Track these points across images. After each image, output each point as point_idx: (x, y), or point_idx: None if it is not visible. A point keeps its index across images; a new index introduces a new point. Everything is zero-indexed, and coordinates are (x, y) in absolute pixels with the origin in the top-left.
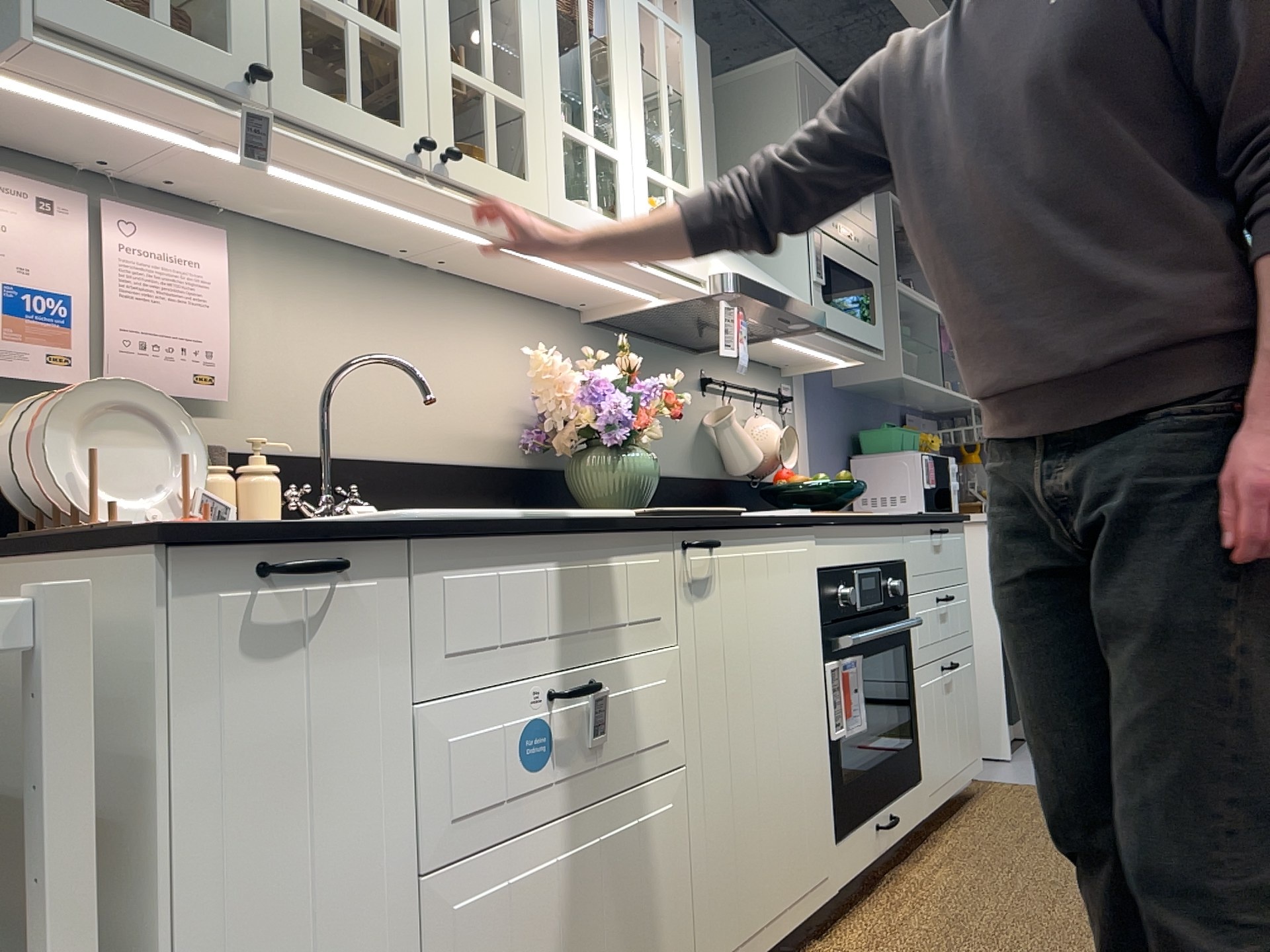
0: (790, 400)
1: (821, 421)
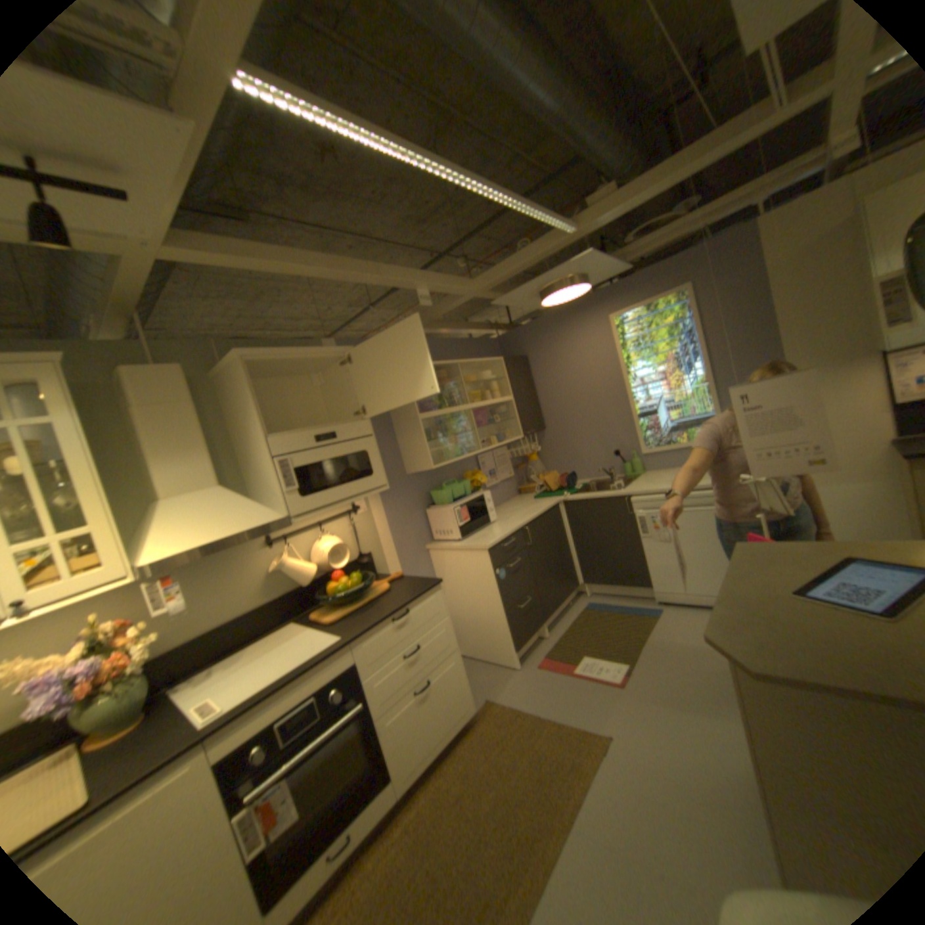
0: (356, 509)
1: (394, 502)
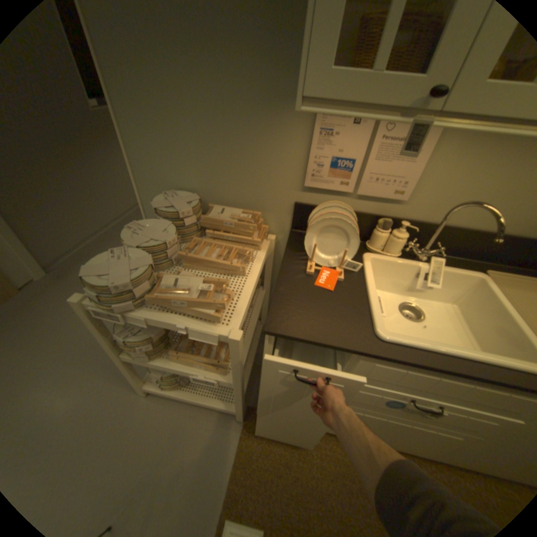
0: None
1: None
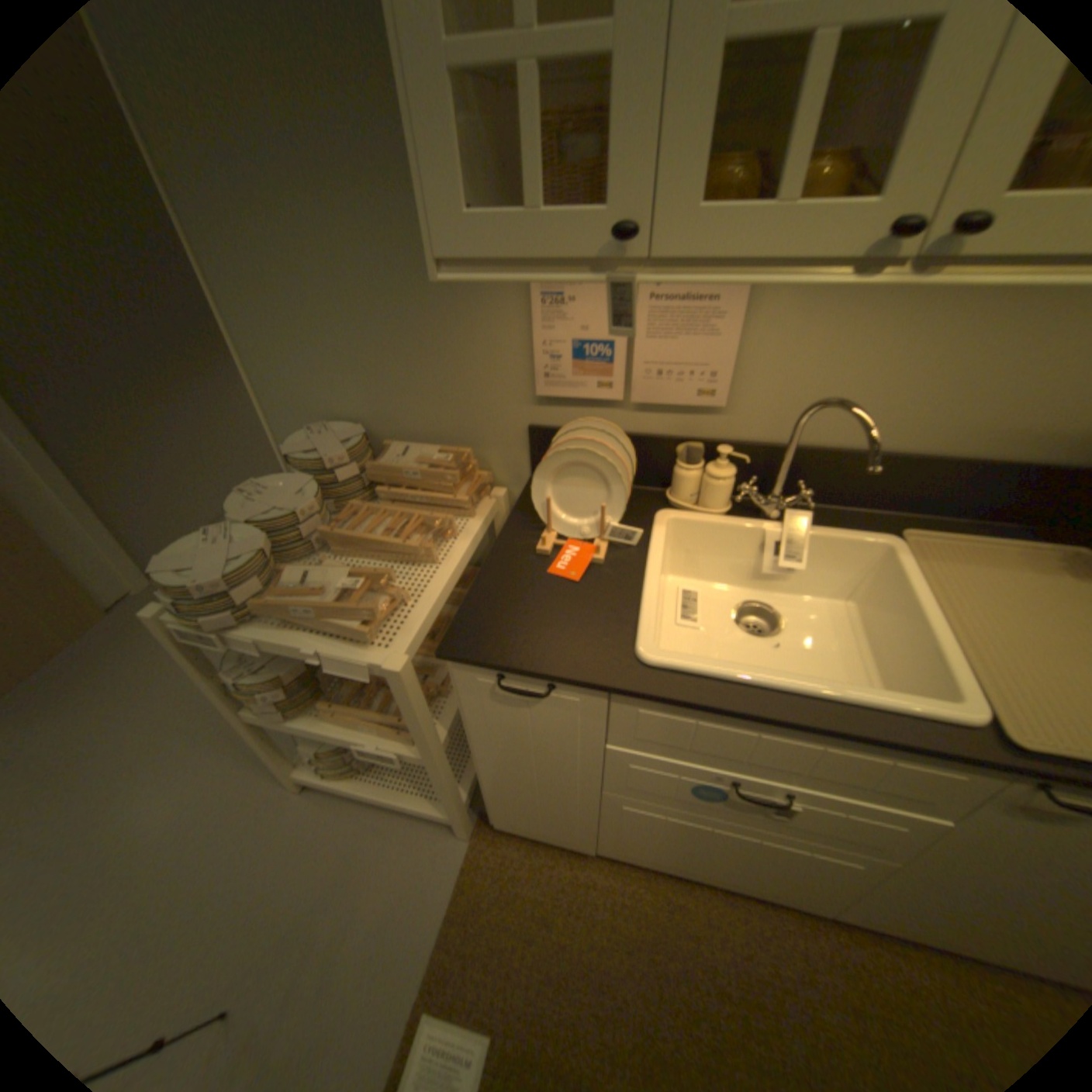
0: None
1: None
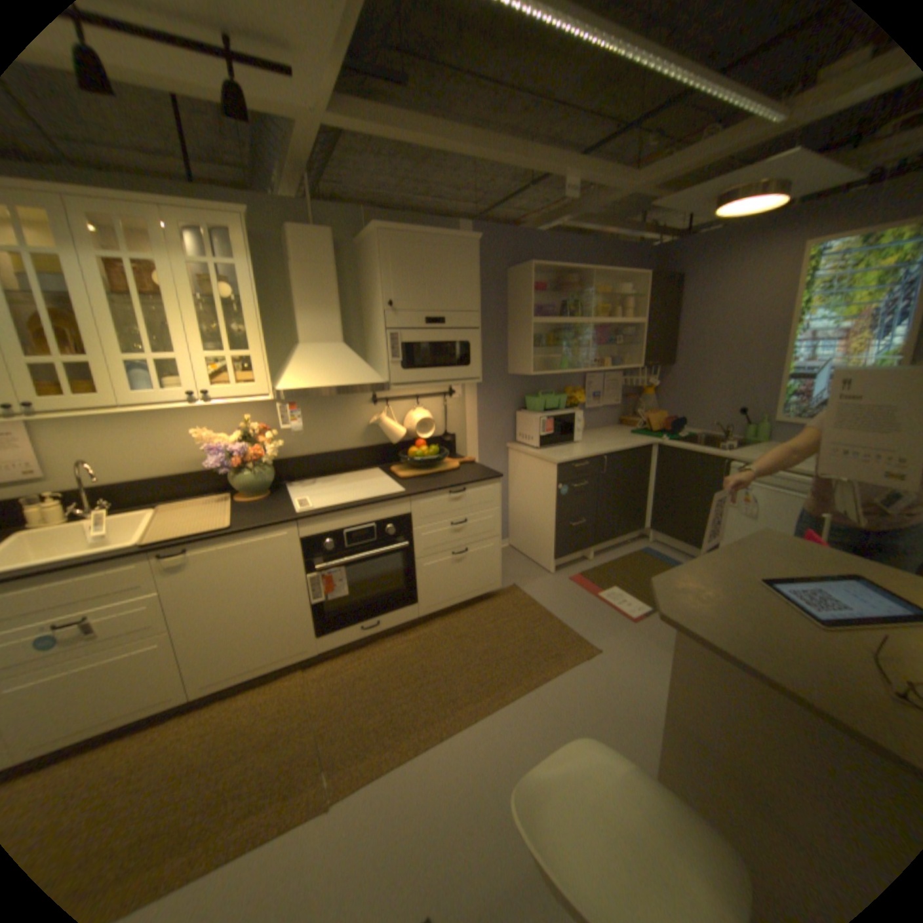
0: (453, 393)
1: (489, 396)
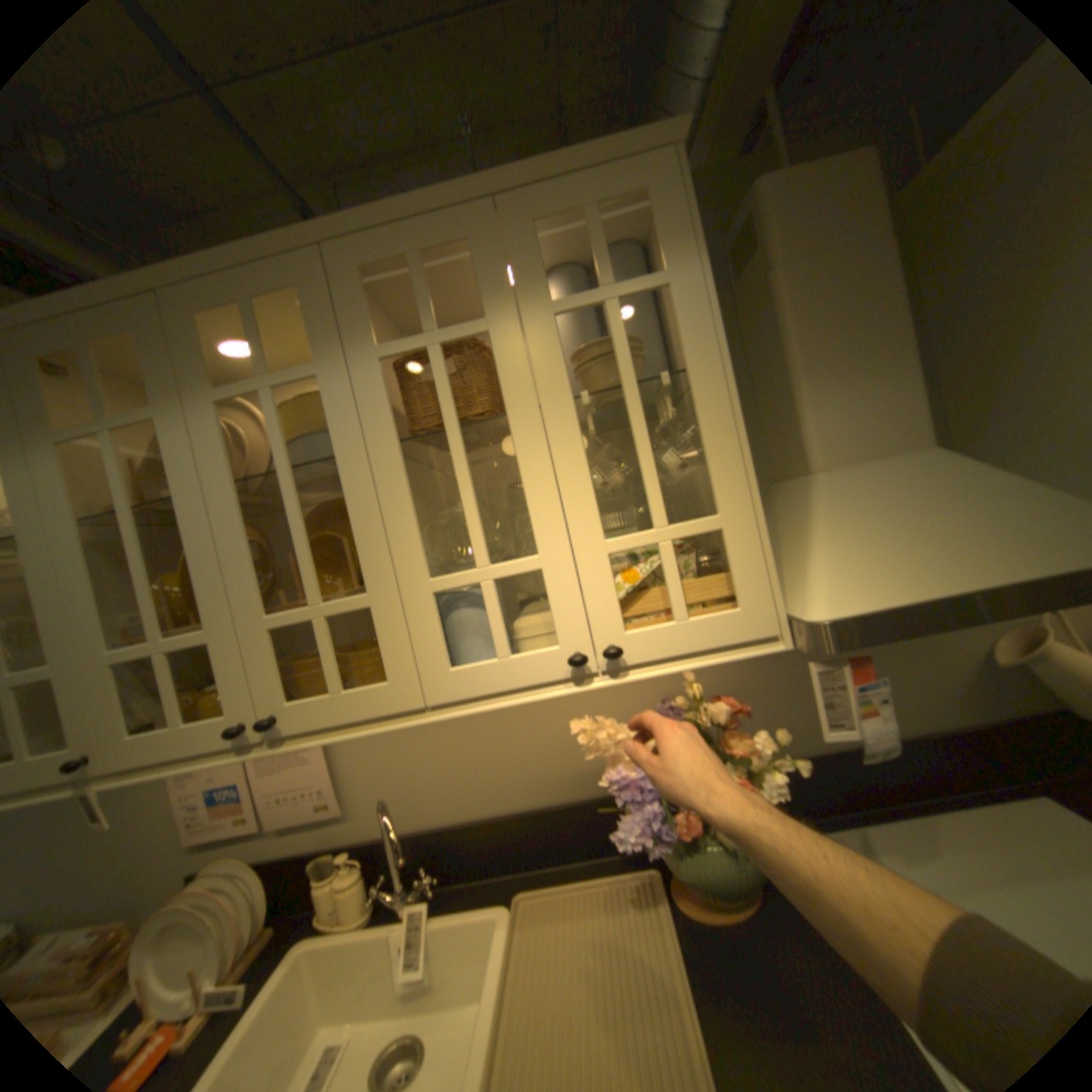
0: None
1: None
